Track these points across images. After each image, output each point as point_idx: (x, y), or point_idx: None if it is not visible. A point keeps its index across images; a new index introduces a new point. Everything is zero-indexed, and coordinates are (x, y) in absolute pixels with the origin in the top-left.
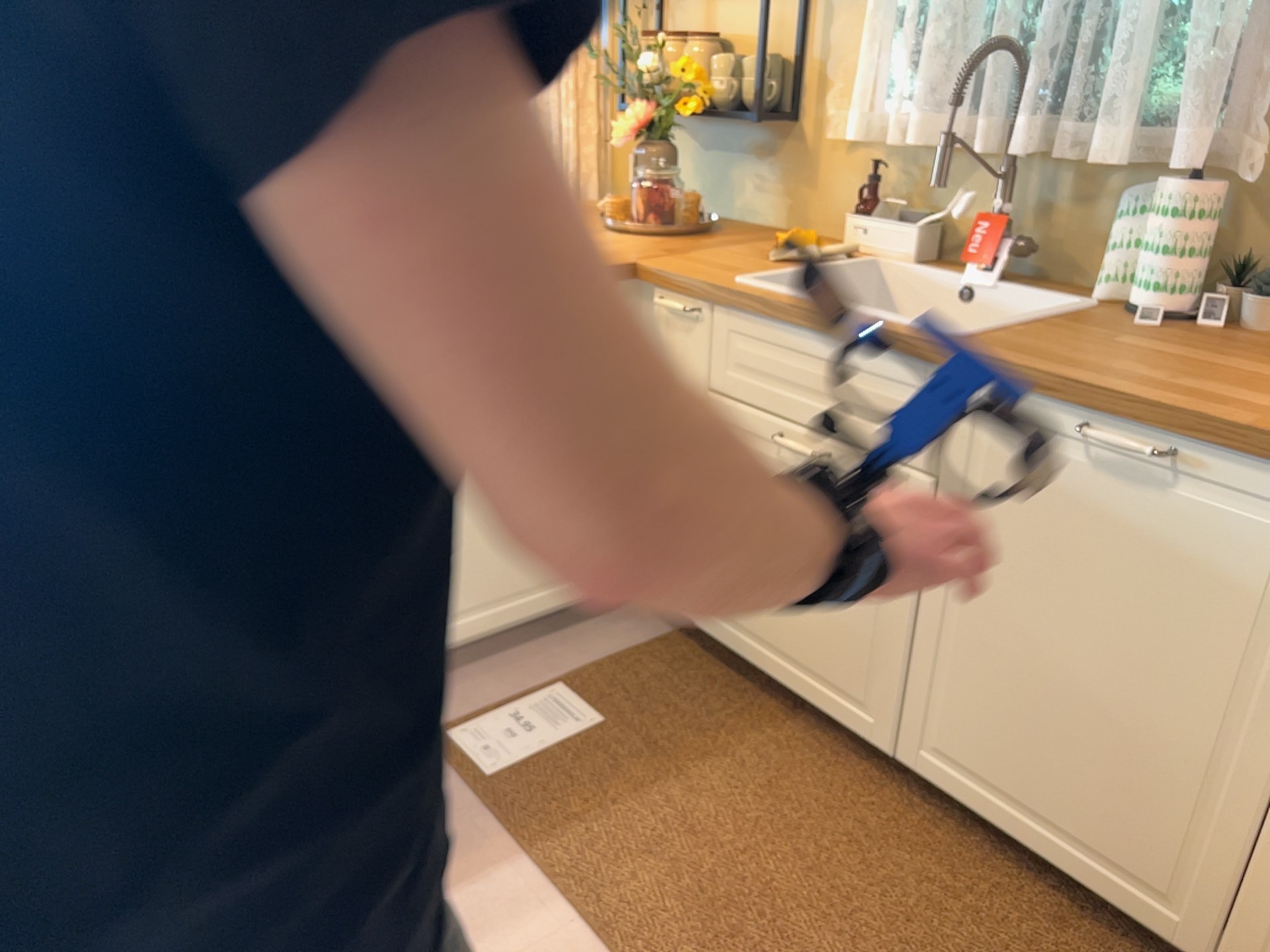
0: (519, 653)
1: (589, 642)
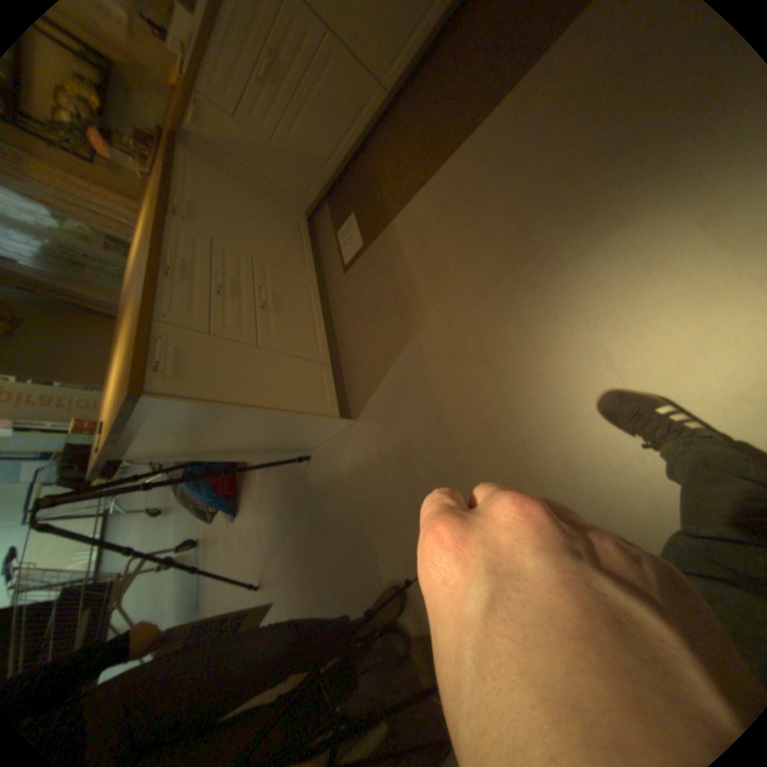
0: (324, 253)
1: (326, 229)
